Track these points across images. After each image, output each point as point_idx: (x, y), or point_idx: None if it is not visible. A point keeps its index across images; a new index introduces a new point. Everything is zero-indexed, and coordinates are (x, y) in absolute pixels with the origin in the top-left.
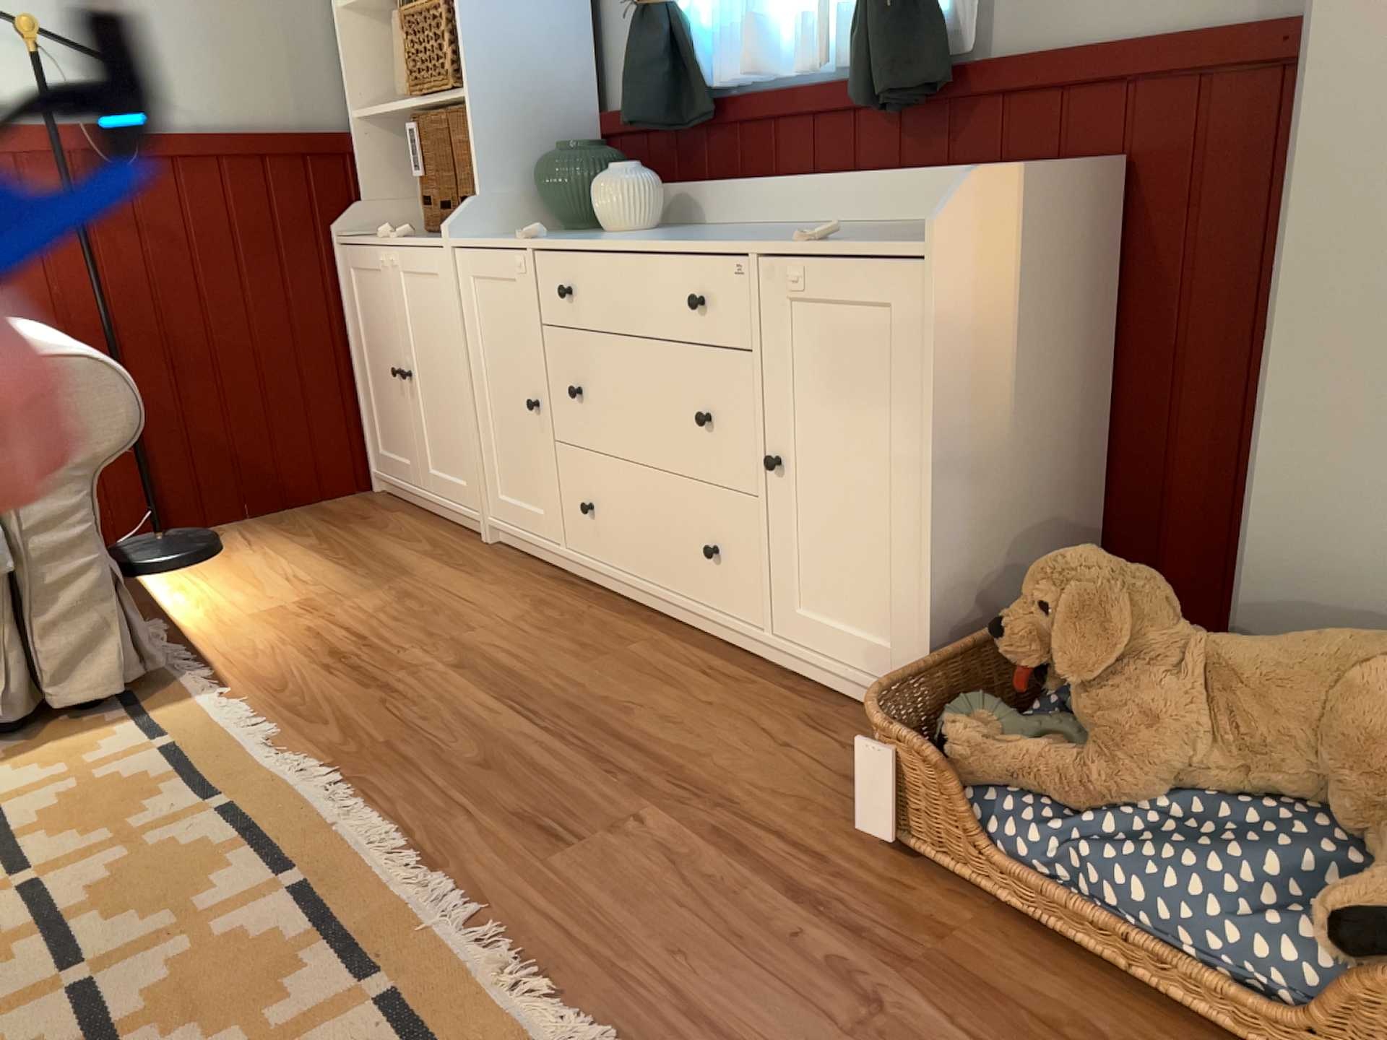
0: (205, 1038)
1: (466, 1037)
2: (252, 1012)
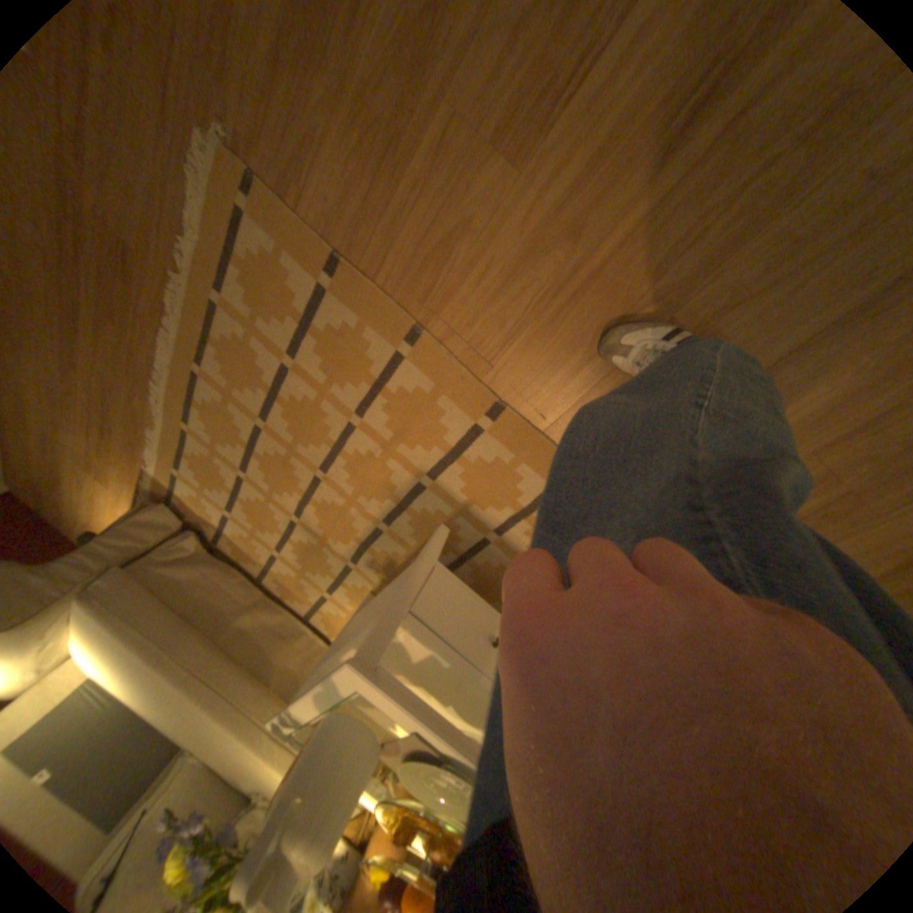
0: (253, 353)
1: (209, 239)
2: (239, 342)
